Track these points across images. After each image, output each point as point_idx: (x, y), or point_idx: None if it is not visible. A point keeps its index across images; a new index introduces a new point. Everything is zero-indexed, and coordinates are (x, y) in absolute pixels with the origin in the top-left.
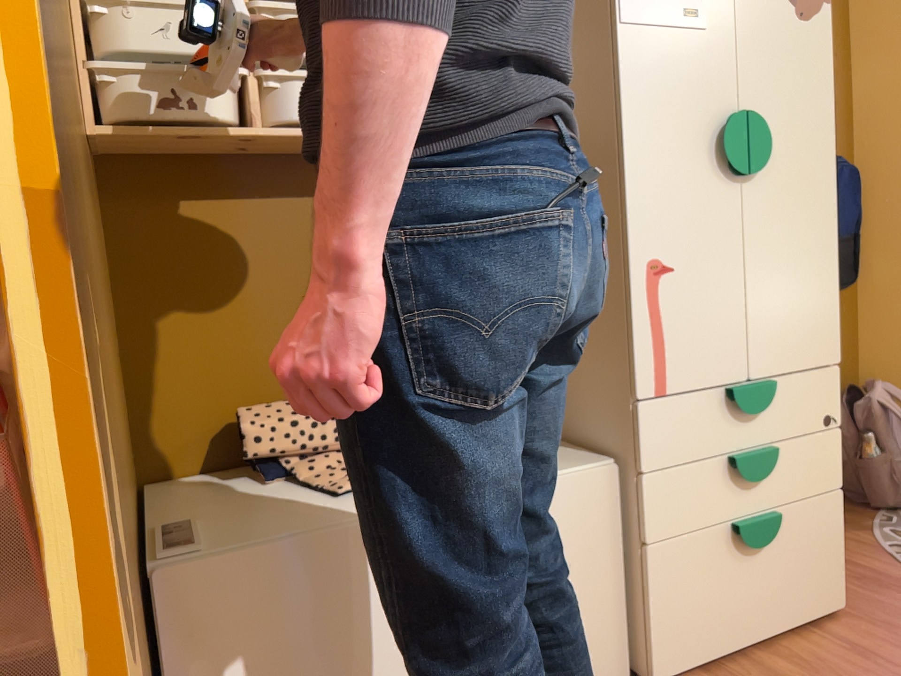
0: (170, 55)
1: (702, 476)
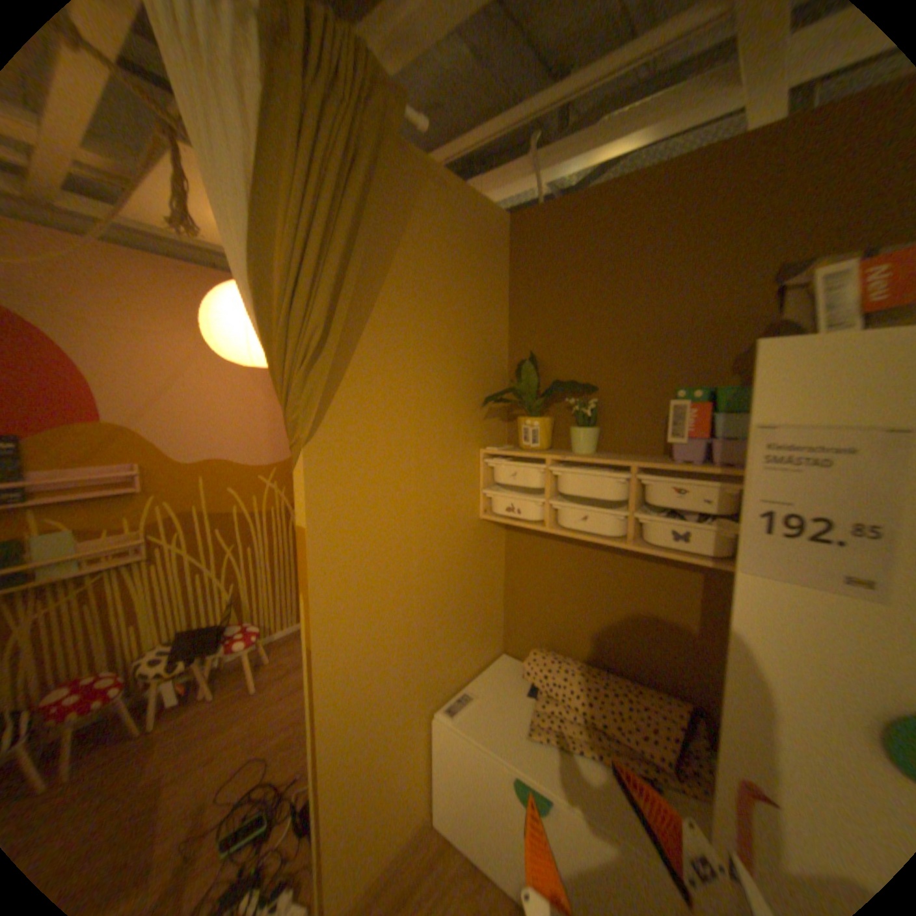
0: (514, 485)
1: None
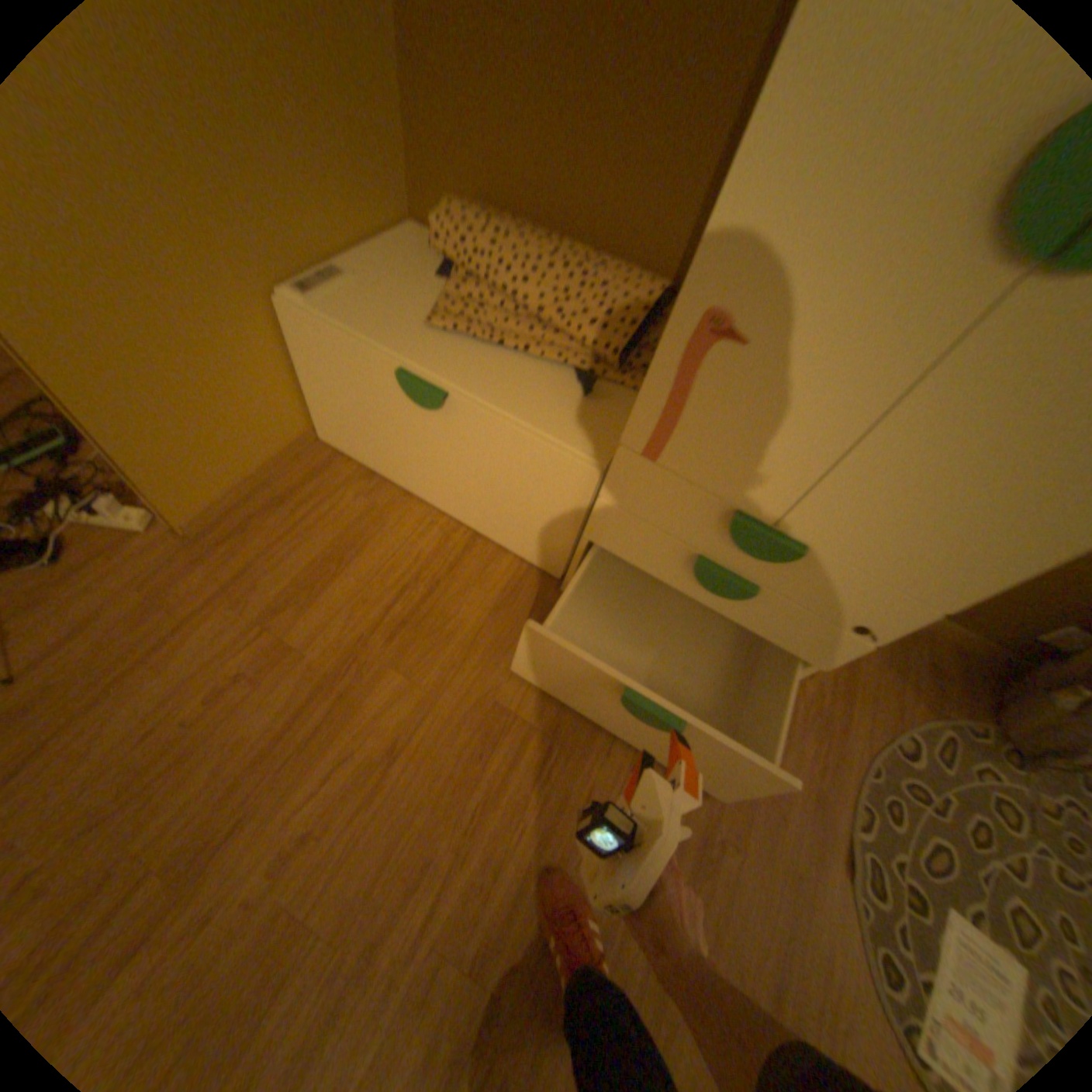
0: None
1: (659, 542)
